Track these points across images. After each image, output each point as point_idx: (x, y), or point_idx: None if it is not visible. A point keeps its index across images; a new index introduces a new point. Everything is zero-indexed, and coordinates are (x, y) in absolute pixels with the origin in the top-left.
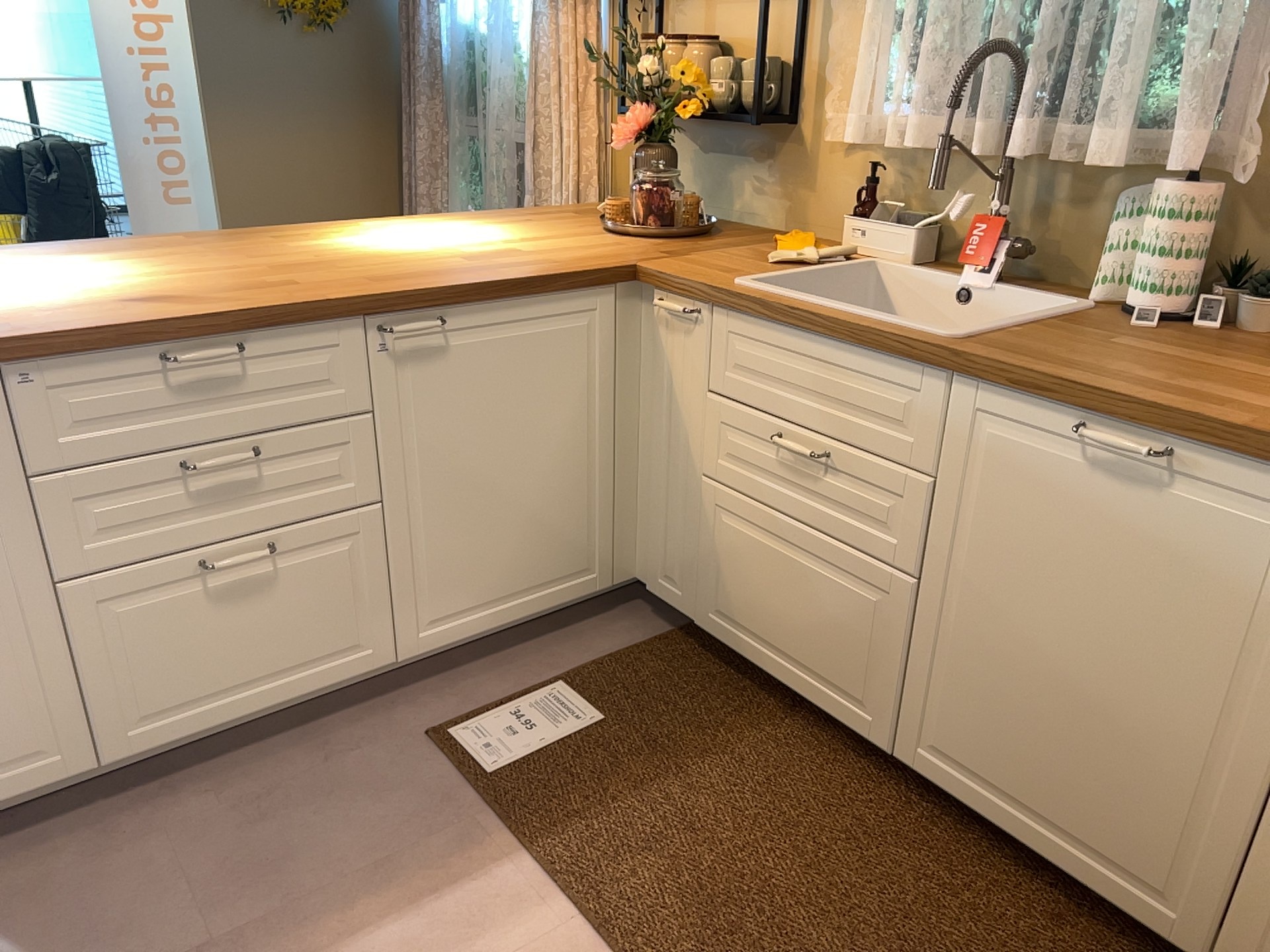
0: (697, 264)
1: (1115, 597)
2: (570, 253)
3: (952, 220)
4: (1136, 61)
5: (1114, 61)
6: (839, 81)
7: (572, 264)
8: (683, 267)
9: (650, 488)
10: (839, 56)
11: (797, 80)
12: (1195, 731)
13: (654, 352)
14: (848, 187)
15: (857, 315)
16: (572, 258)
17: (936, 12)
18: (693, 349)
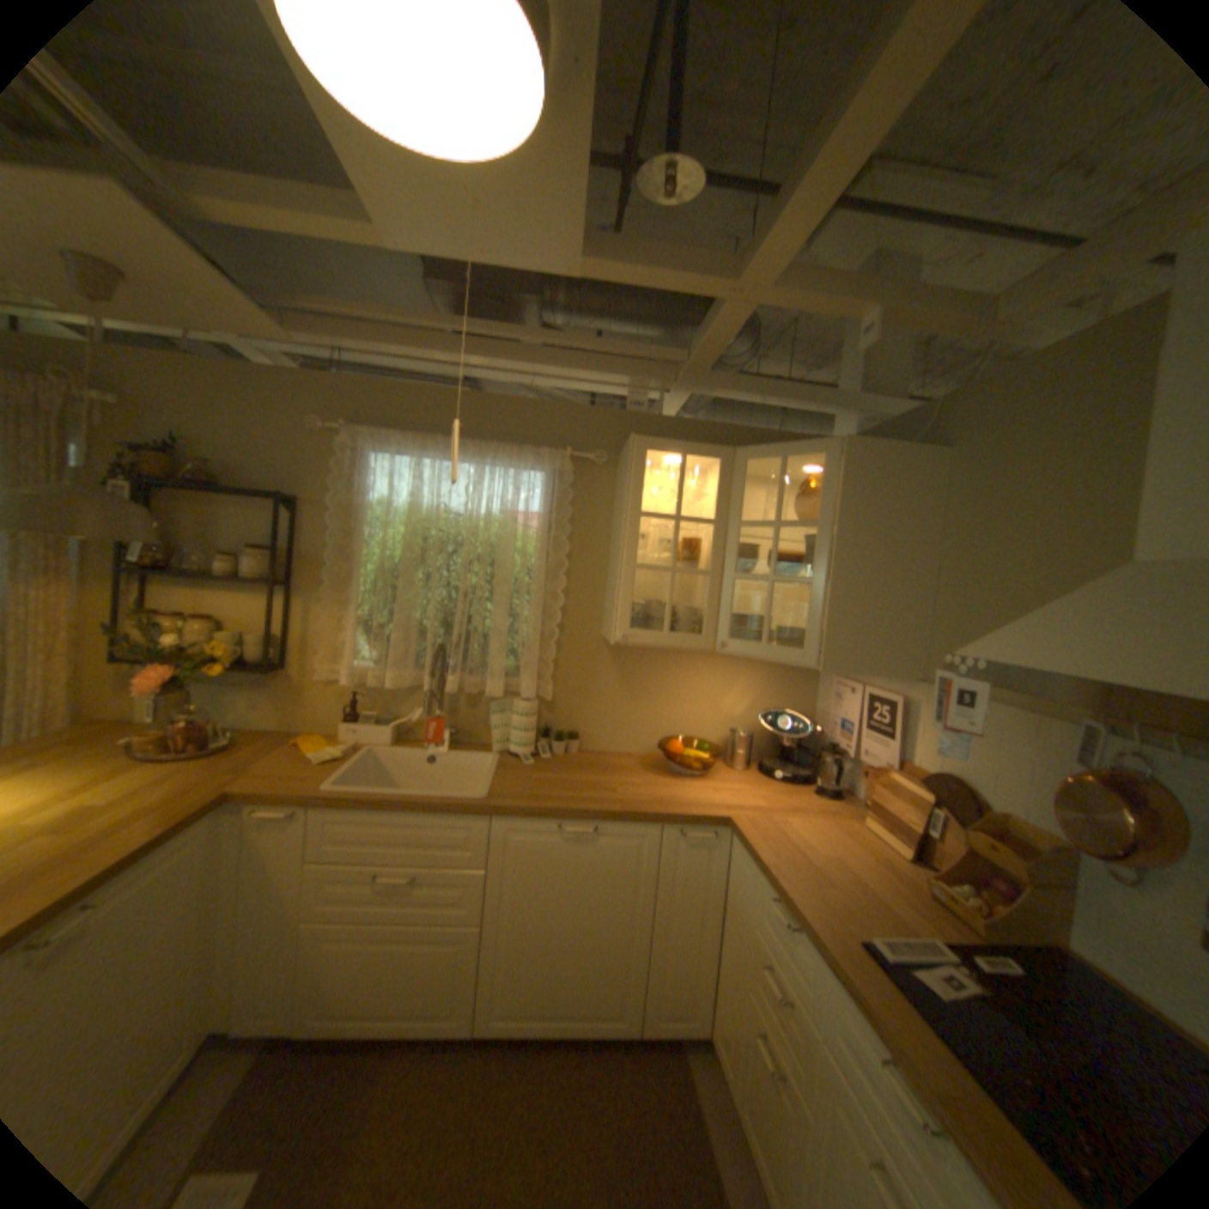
0: (269, 780)
1: (582, 896)
2: (148, 796)
3: (414, 721)
4: (502, 653)
5: (483, 648)
6: (323, 647)
7: (172, 808)
8: (265, 786)
9: (229, 953)
10: (318, 633)
11: (285, 643)
12: (621, 939)
13: (236, 850)
14: (330, 703)
15: (423, 796)
16: (160, 802)
17: (396, 623)
18: (287, 840)
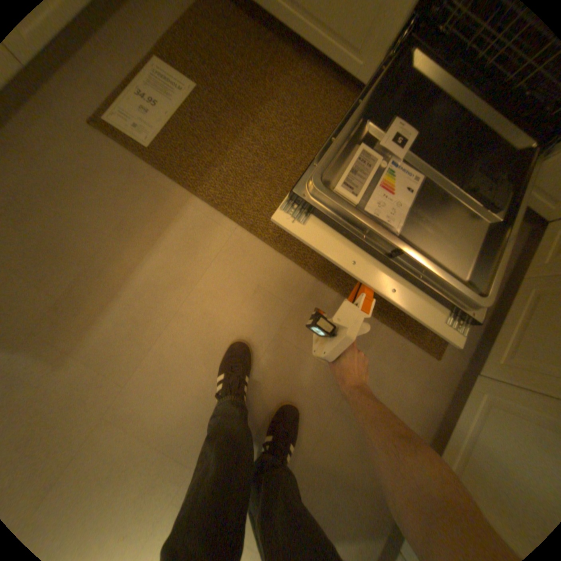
0: None
1: None
2: None
3: None
4: None
5: None
6: None
7: None
8: None
9: None
10: None
11: None
12: None
13: None
14: None
15: None
16: None
17: None
18: None
